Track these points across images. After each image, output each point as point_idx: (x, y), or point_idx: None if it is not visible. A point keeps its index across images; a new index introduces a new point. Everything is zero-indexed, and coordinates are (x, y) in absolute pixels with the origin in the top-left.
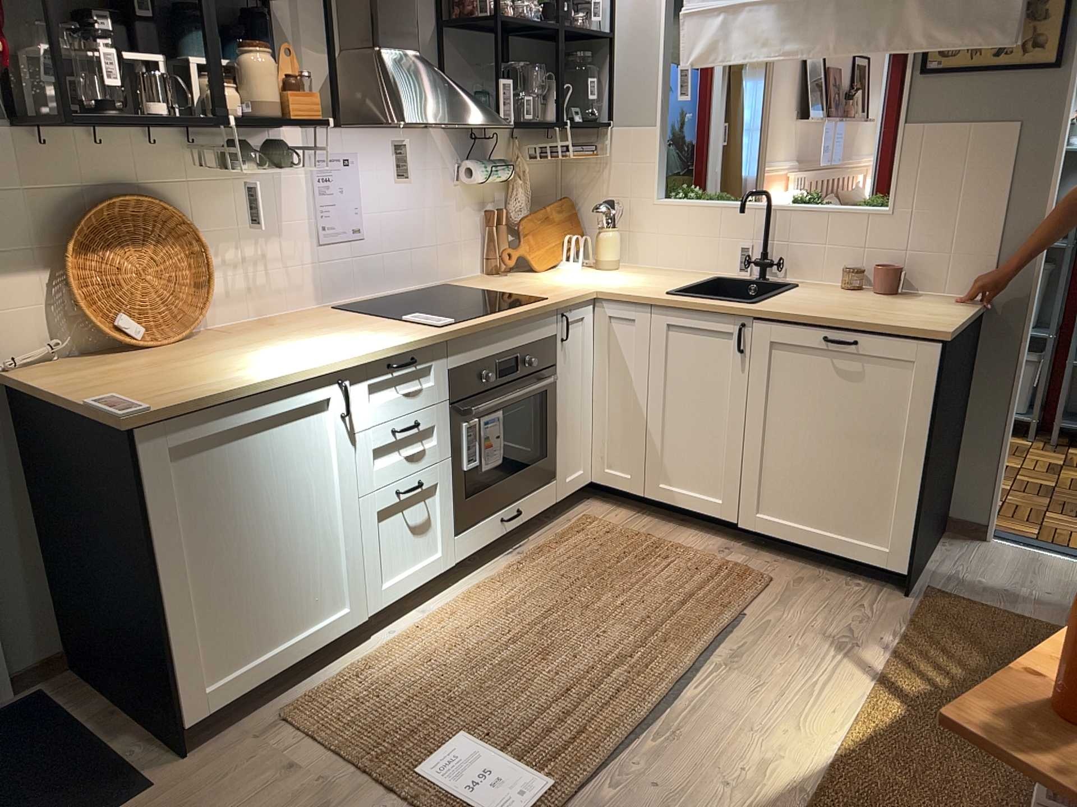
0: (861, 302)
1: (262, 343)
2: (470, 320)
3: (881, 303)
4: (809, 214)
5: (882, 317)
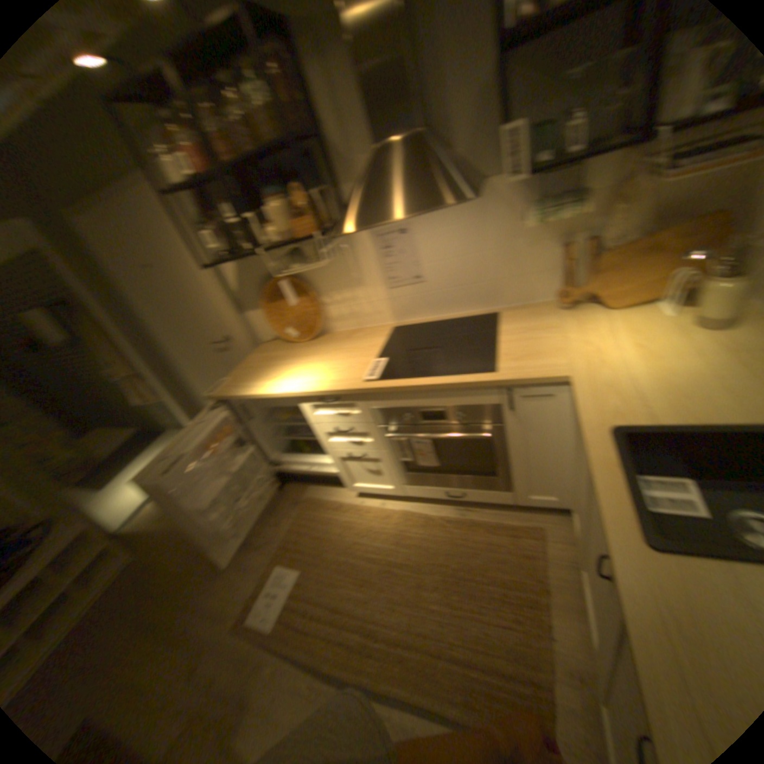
0: None
1: (309, 357)
2: (388, 381)
3: None
4: None
5: None
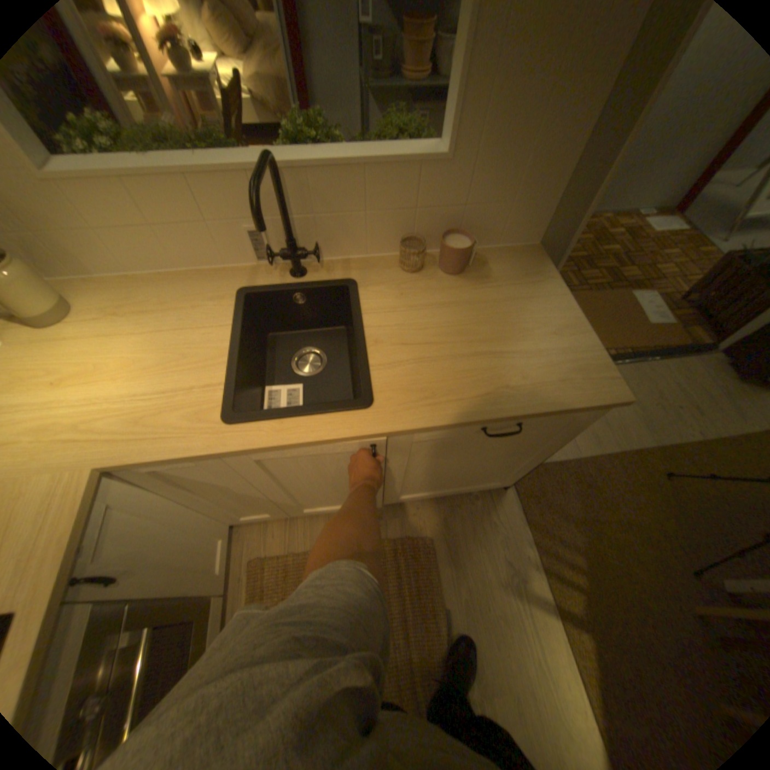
0: (458, 320)
1: None
2: None
3: (477, 311)
4: (332, 172)
5: (528, 375)
